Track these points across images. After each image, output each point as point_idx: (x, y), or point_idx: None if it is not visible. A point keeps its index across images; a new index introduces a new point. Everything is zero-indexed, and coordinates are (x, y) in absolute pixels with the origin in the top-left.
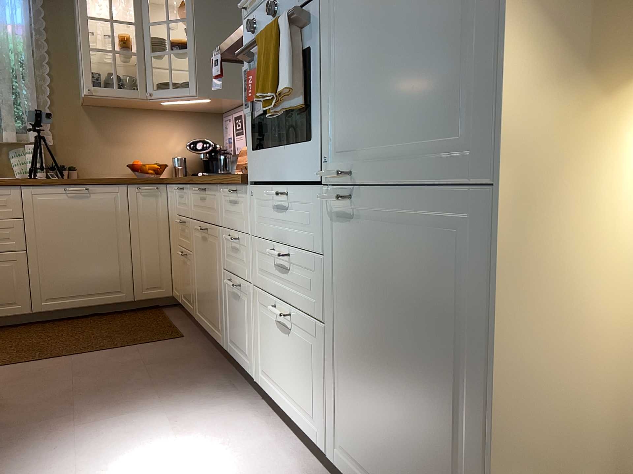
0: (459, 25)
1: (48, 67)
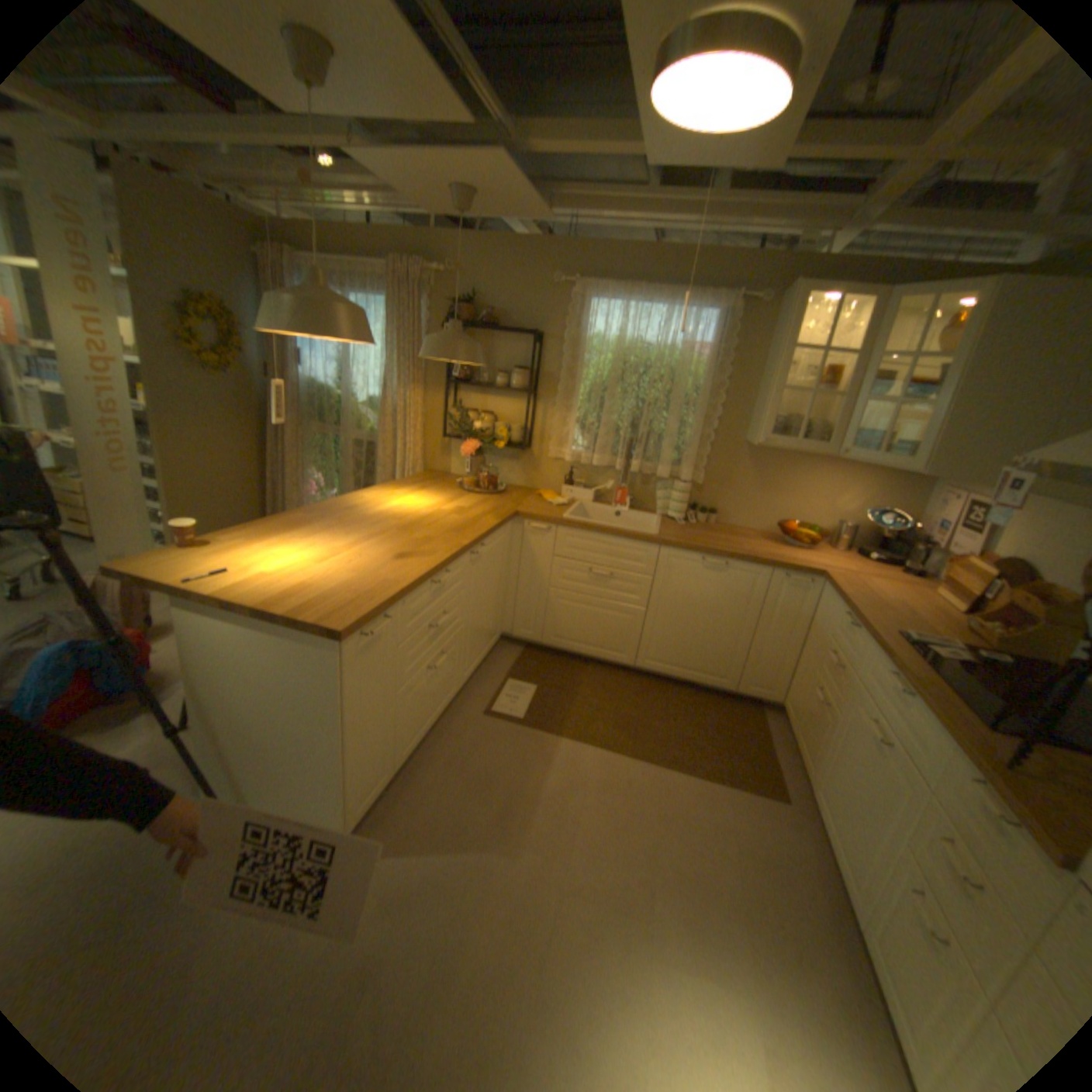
0: None
1: (723, 397)
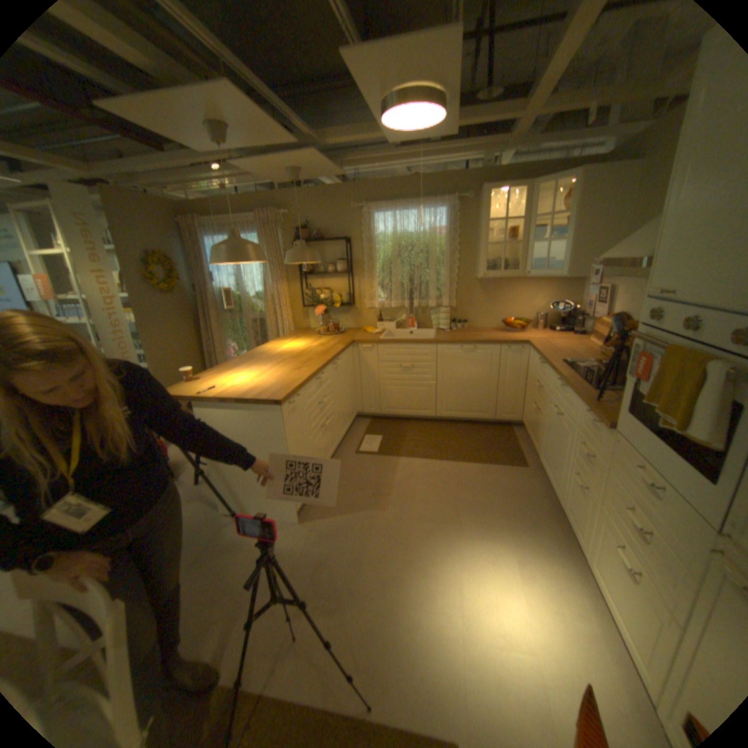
0: None
1: (457, 255)
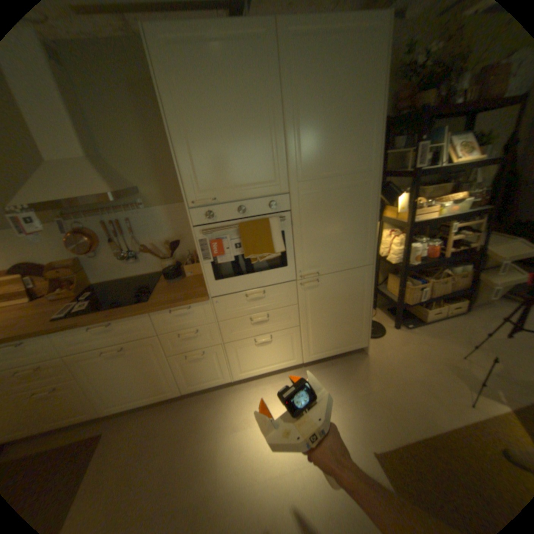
0: (361, 230)
1: None
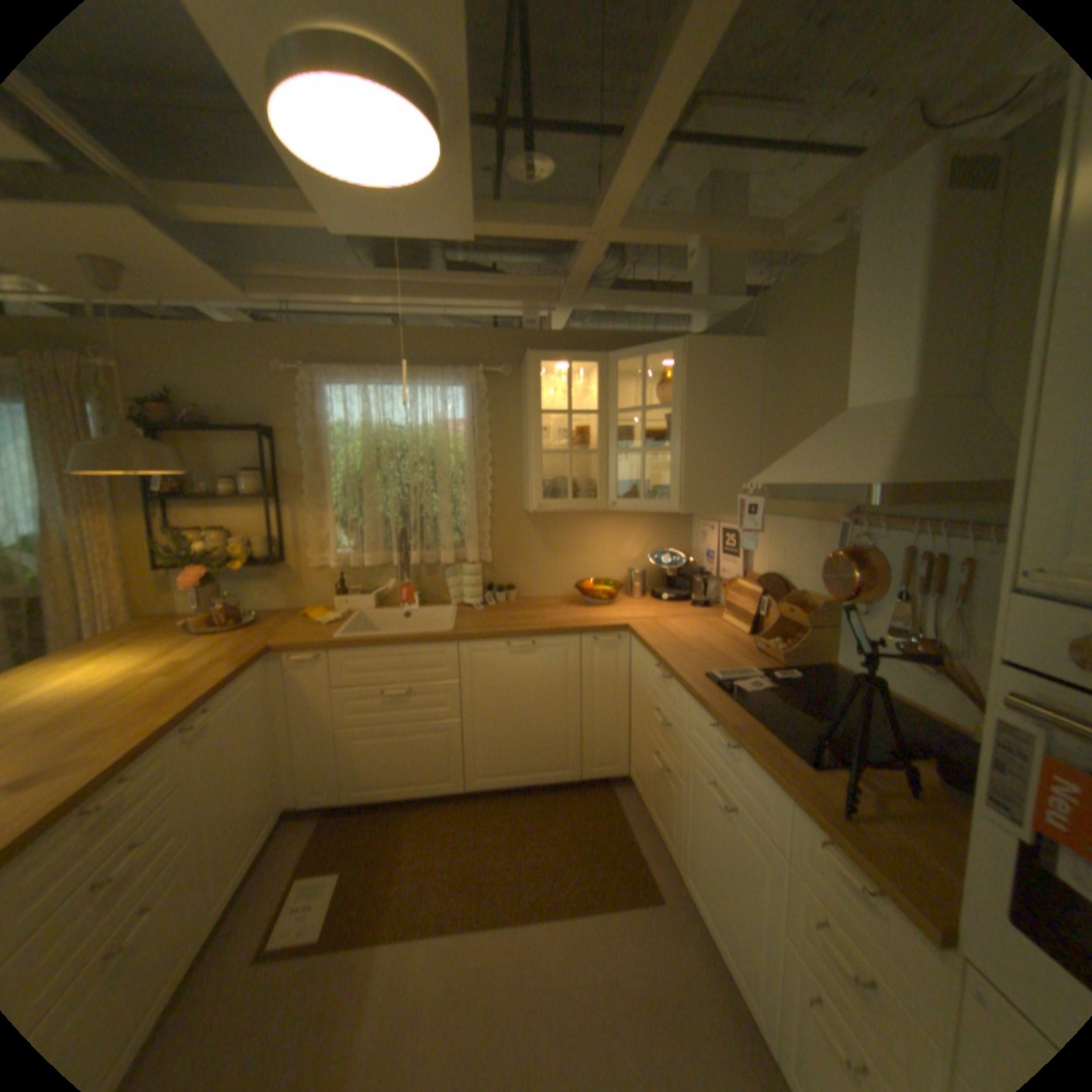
0: None
1: (490, 469)
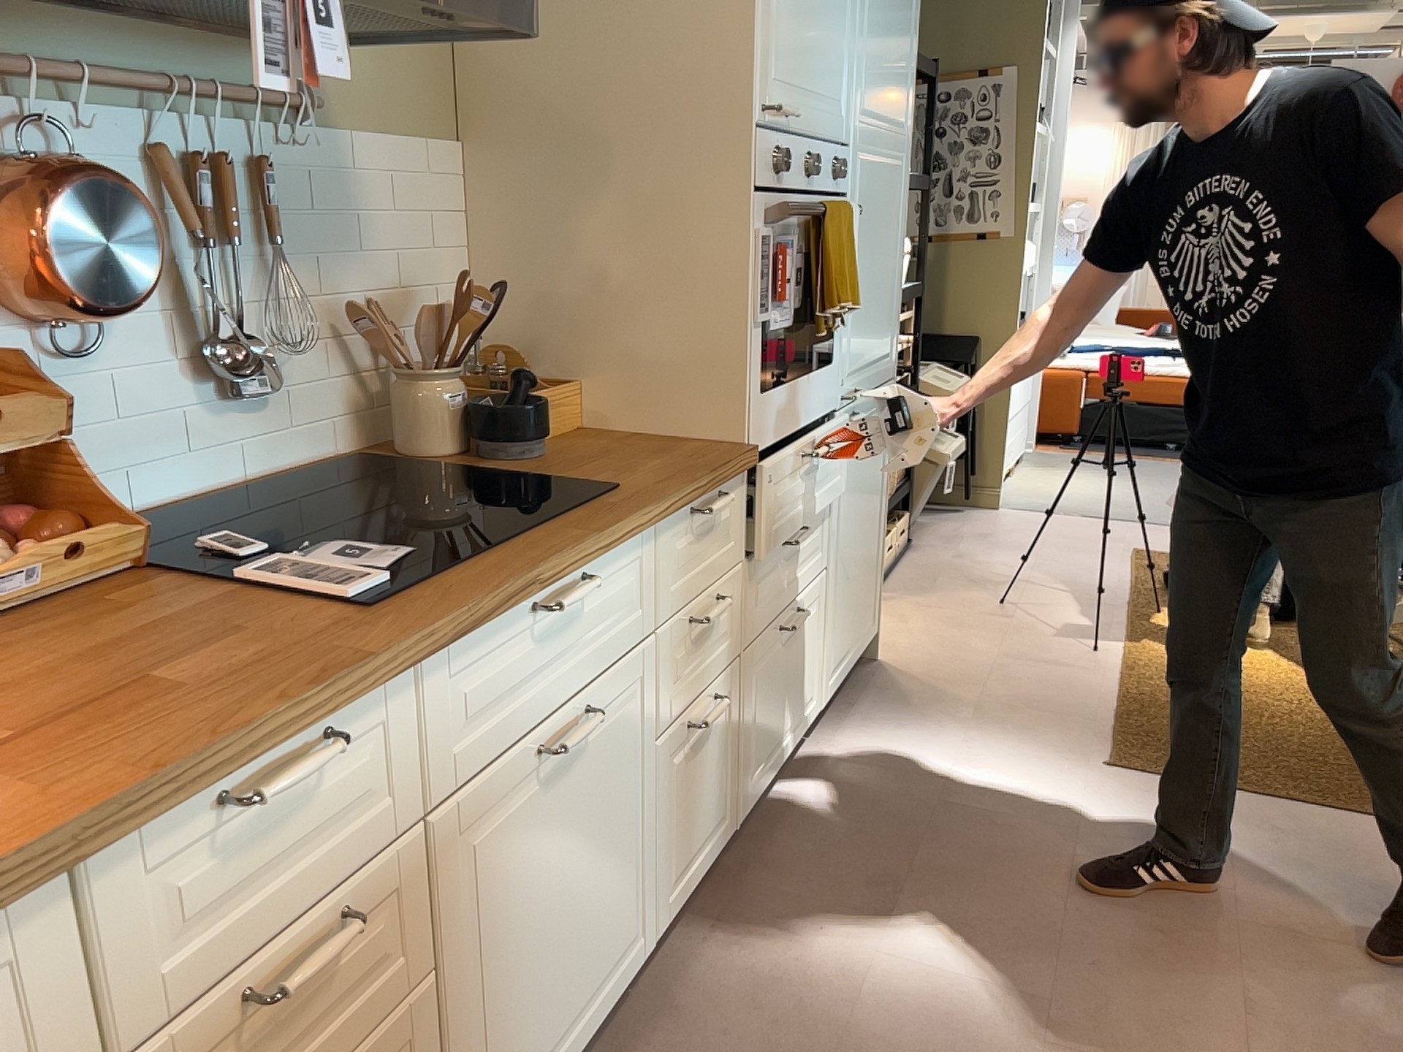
0: (893, 281)
1: None
